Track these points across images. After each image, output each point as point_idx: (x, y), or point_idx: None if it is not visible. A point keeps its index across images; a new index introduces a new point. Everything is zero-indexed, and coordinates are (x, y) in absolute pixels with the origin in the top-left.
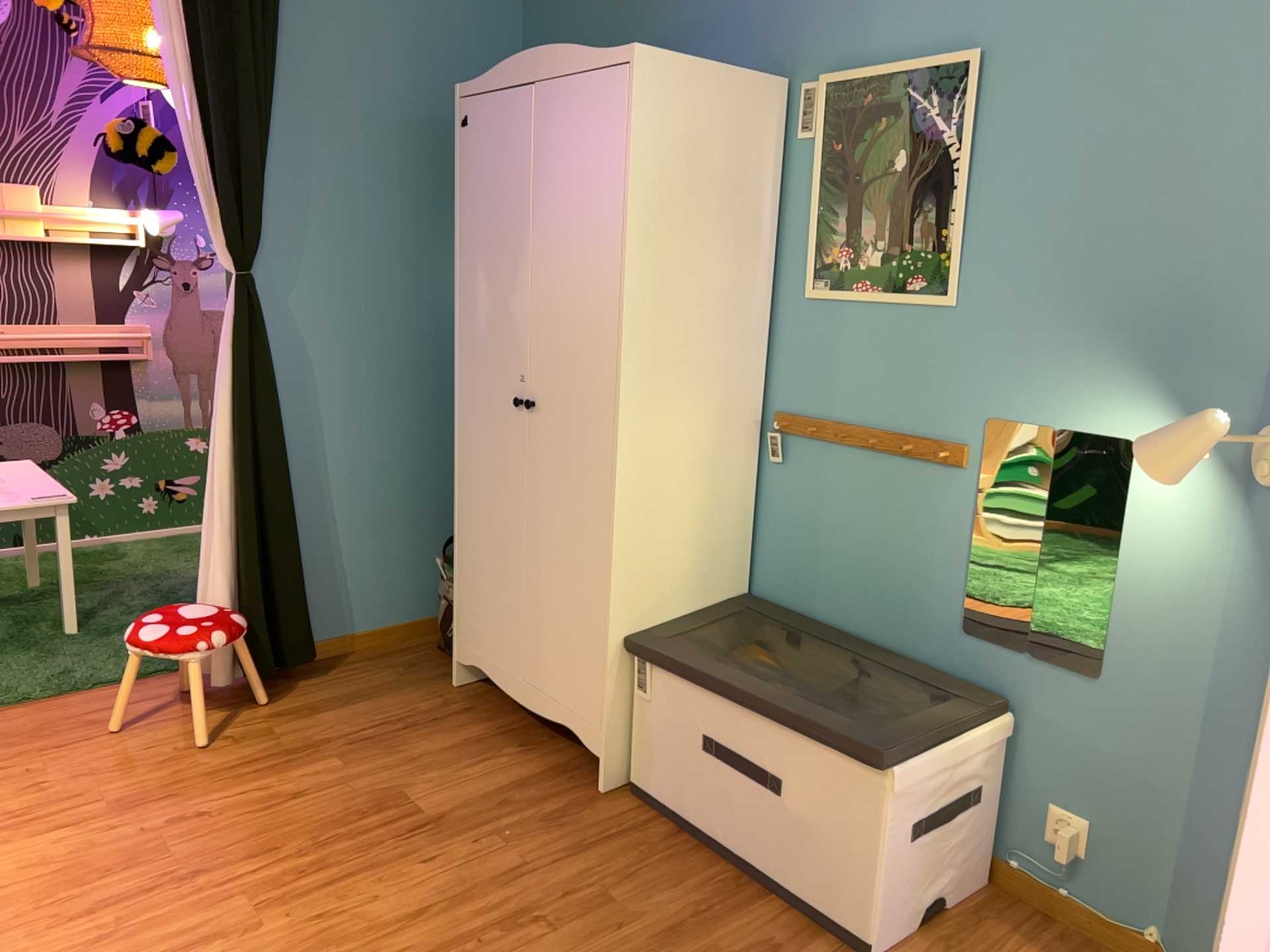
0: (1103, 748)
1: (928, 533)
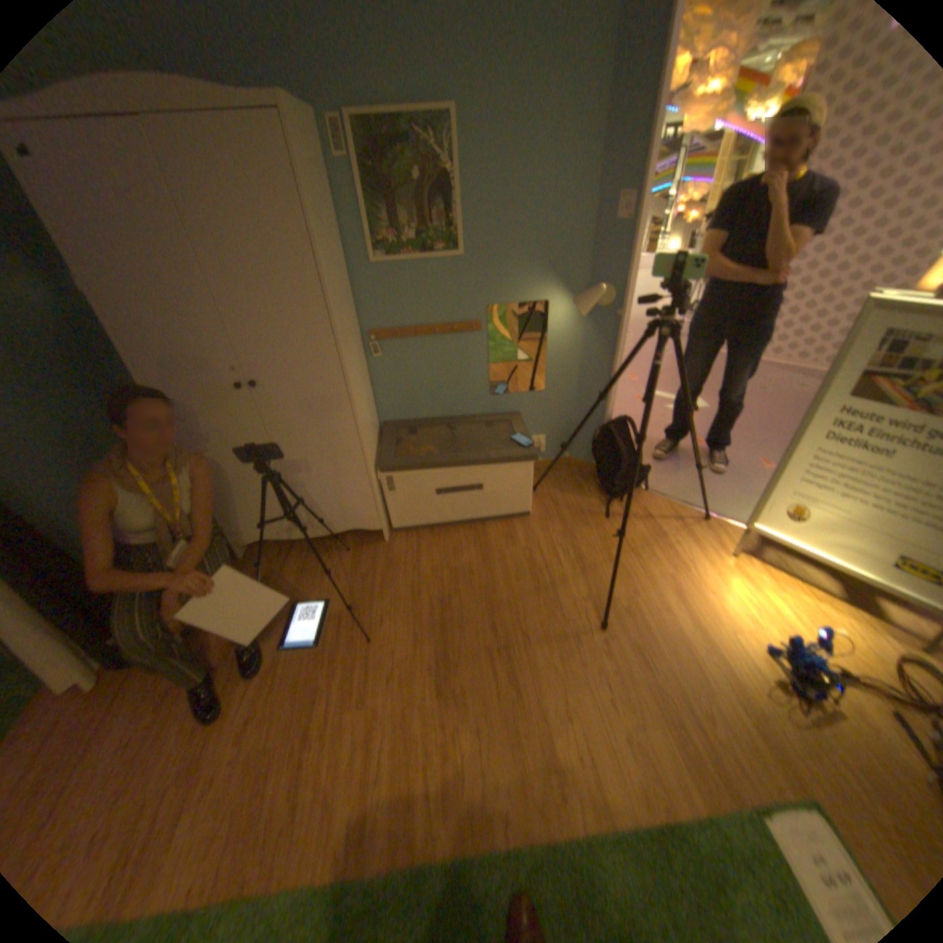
0: (546, 412)
1: (467, 364)
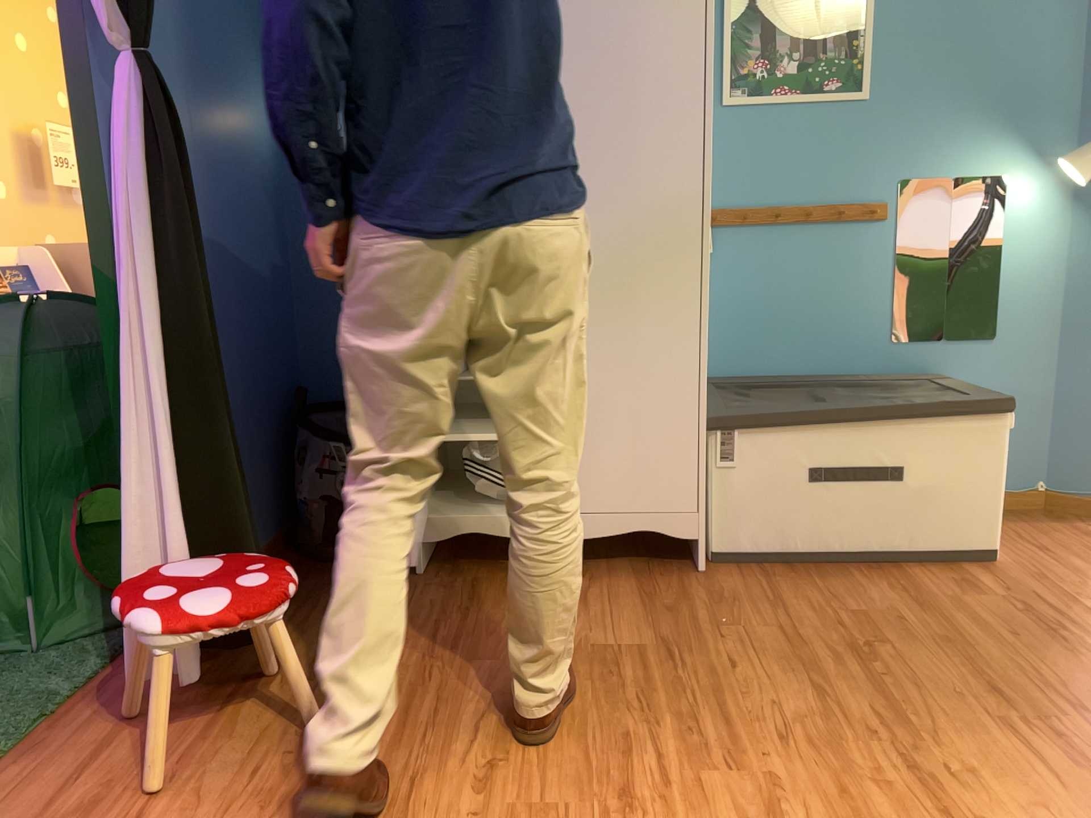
0: (1001, 384)
1: (858, 277)
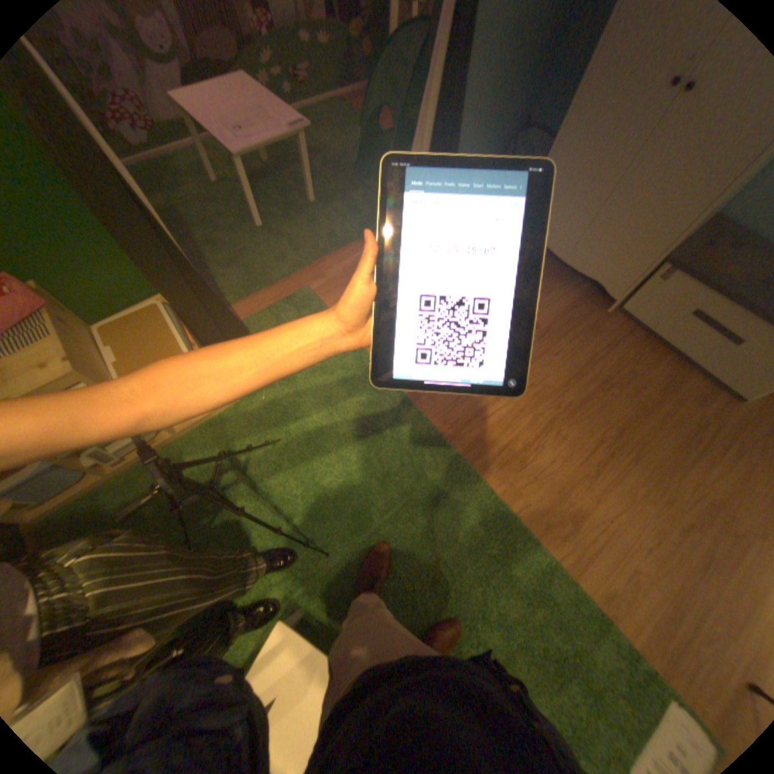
0: None
1: None
